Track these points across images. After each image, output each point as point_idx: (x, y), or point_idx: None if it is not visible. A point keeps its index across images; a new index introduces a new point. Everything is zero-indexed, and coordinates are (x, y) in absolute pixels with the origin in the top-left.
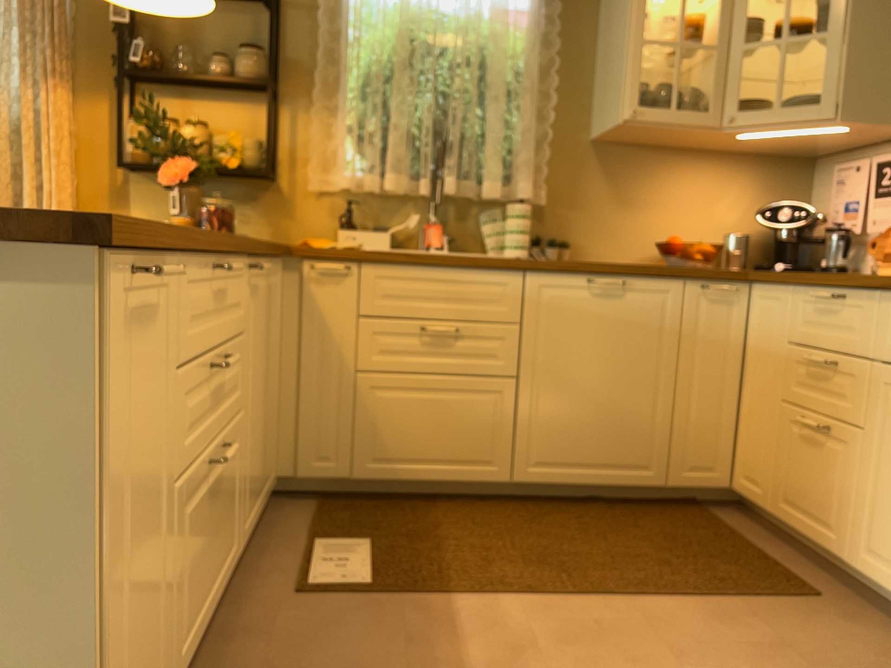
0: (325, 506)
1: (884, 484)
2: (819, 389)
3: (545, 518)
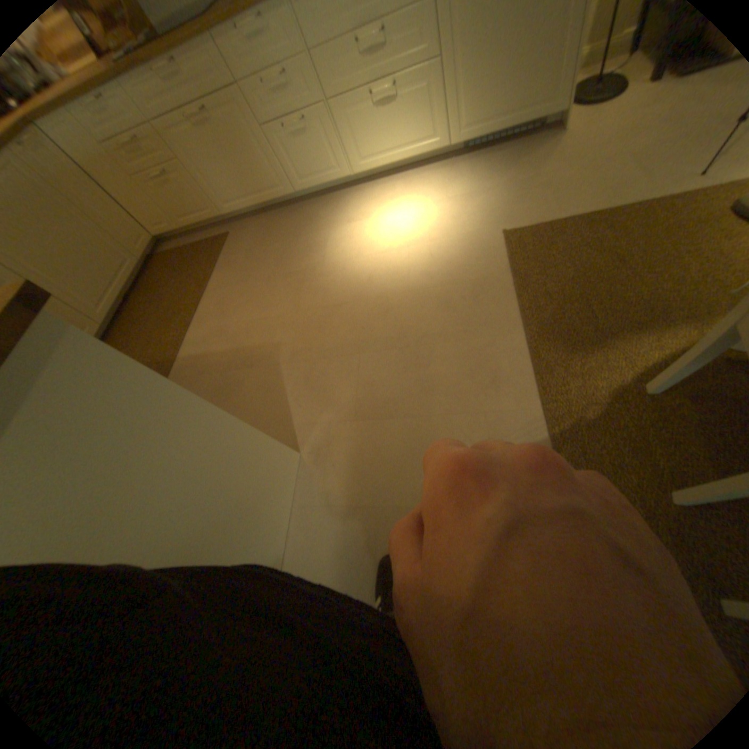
0: None
1: (202, 173)
2: (138, 155)
3: (132, 318)
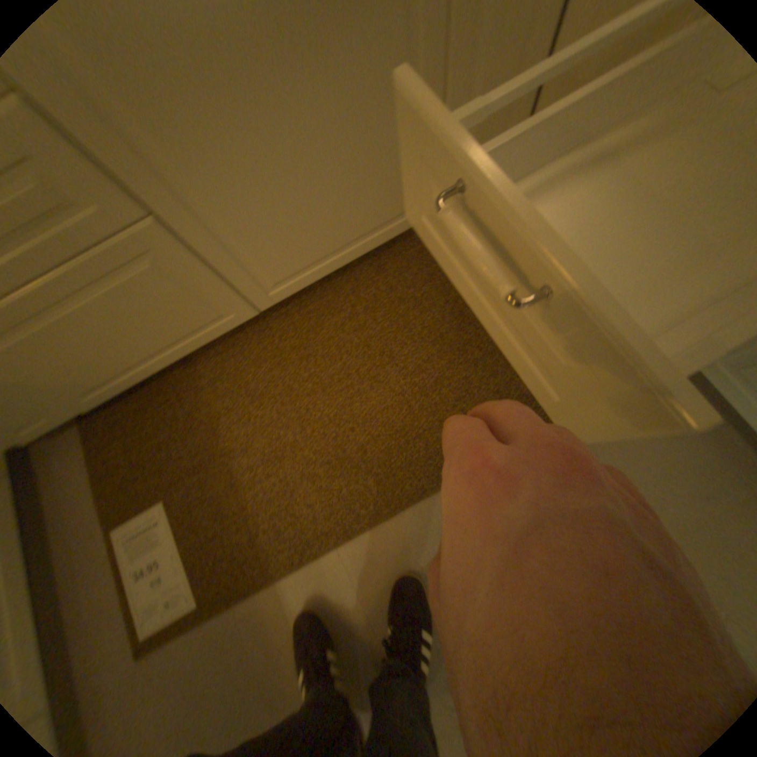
0: (88, 443)
1: None
2: None
3: (314, 335)
